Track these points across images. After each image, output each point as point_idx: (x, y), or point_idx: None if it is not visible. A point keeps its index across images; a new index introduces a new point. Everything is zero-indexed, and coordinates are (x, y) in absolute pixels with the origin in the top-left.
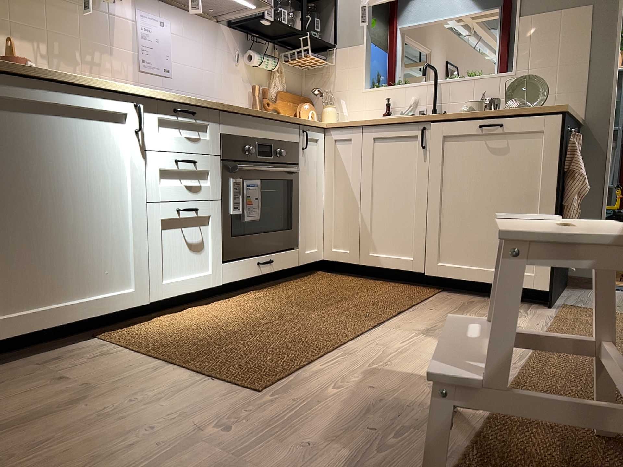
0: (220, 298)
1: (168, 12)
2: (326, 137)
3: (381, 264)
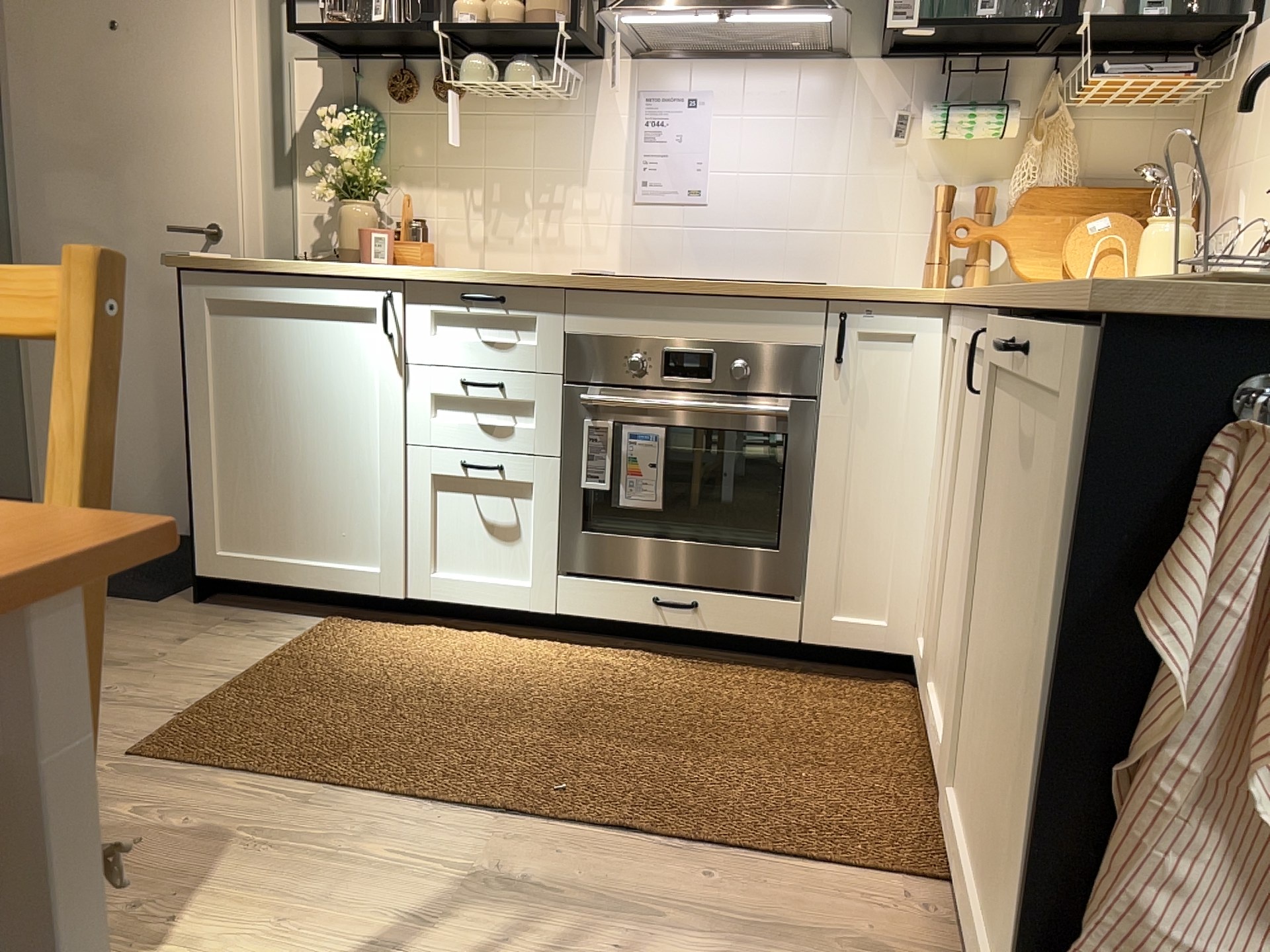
0: (580, 643)
1: (705, 72)
2: (951, 332)
3: (932, 731)
